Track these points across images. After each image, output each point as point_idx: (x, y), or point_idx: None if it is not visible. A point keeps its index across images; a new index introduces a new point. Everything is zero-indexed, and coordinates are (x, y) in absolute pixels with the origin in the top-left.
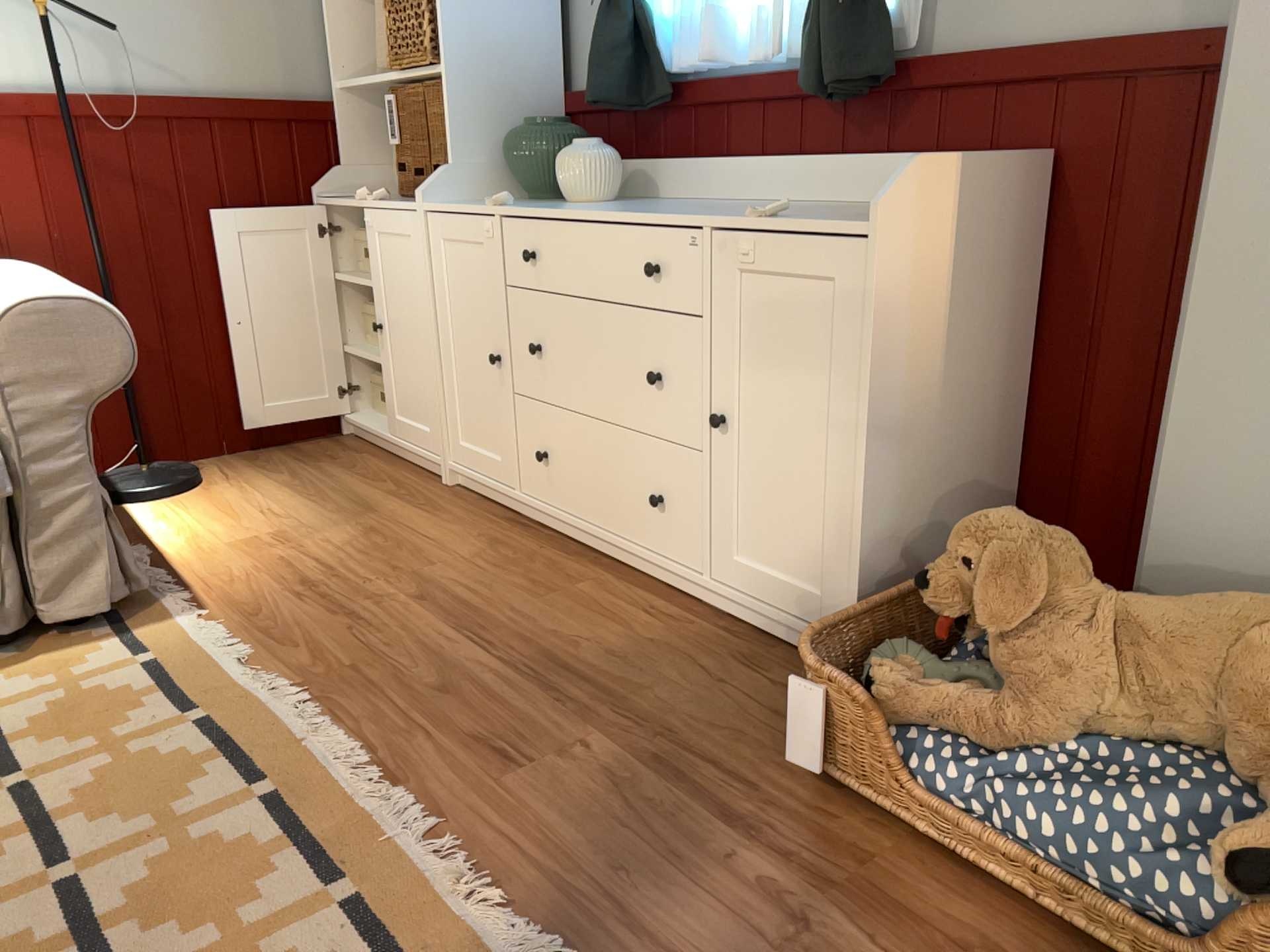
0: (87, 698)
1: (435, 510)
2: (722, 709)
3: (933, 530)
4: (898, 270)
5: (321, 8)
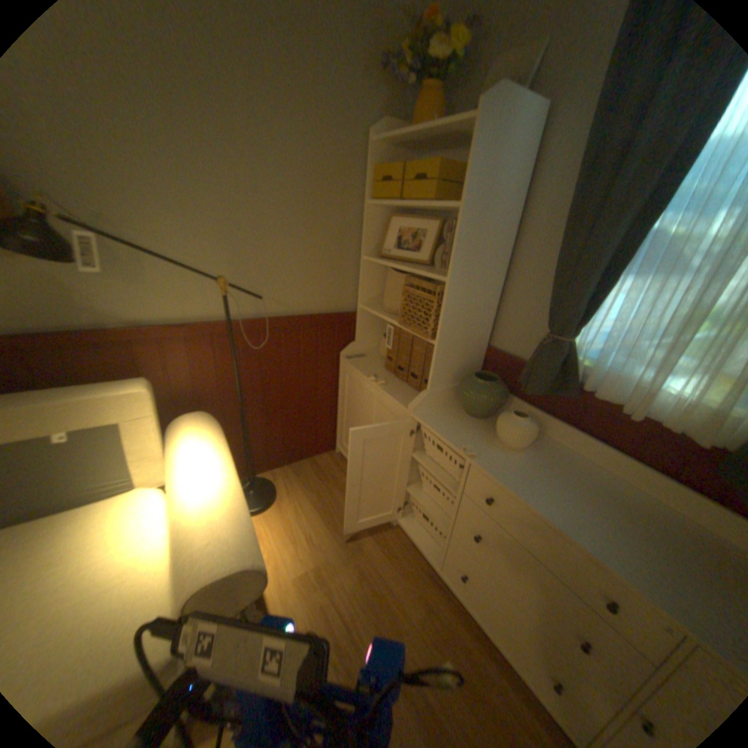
0: None
1: (392, 555)
2: None
3: None
4: None
5: (358, 264)
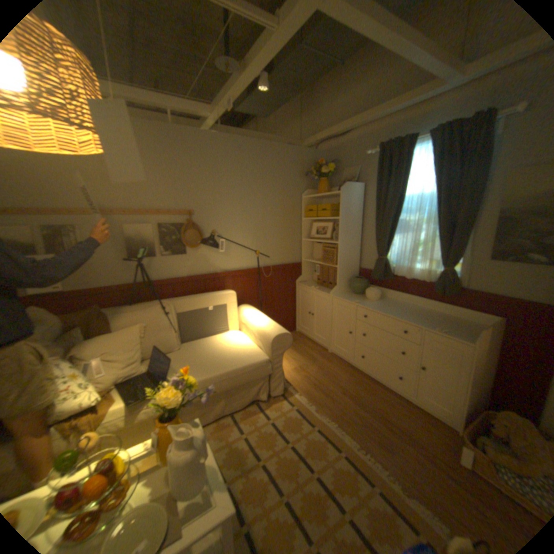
0: (290, 420)
1: (331, 362)
2: (433, 441)
3: (478, 400)
4: (480, 353)
5: (300, 243)
